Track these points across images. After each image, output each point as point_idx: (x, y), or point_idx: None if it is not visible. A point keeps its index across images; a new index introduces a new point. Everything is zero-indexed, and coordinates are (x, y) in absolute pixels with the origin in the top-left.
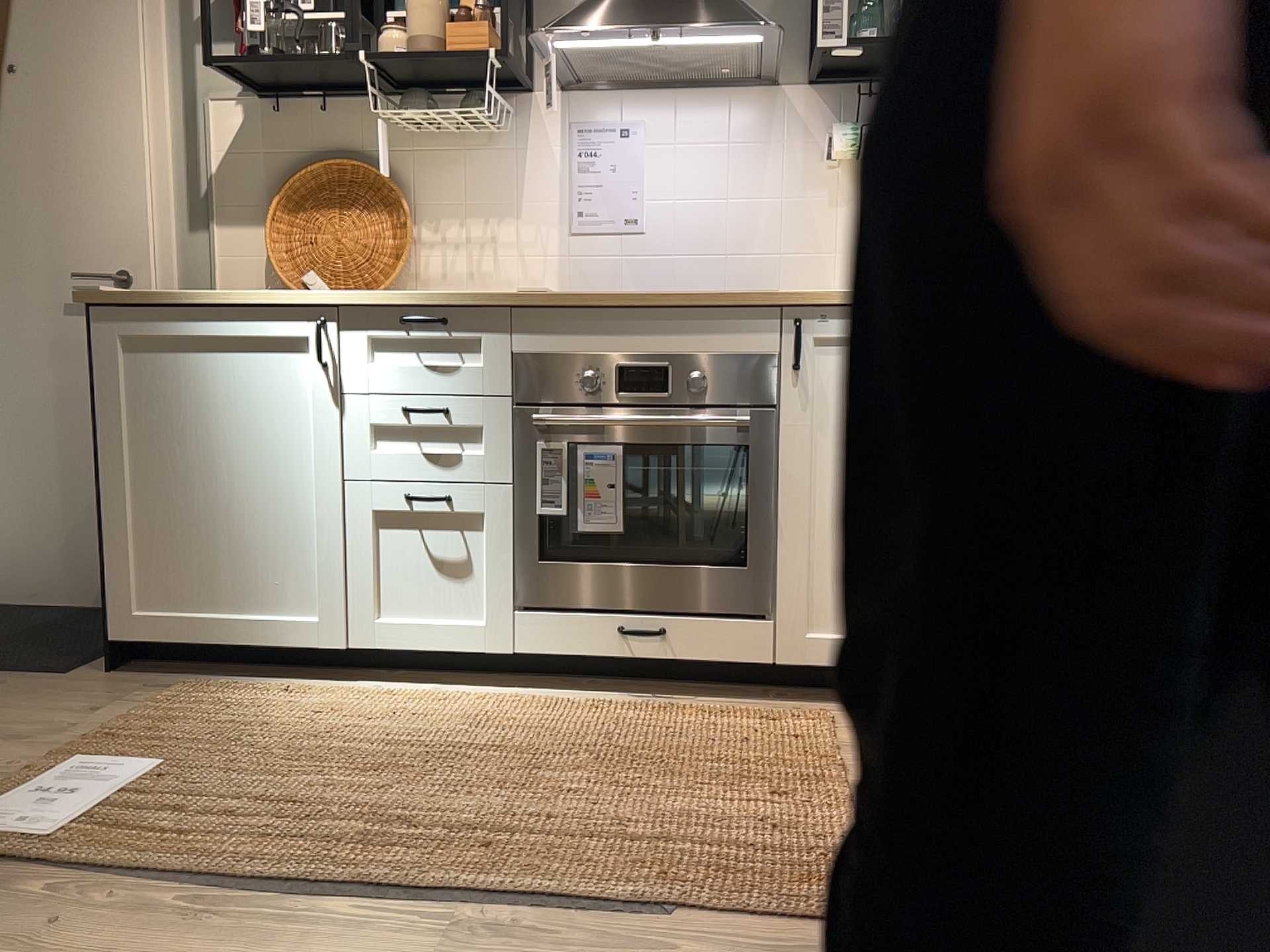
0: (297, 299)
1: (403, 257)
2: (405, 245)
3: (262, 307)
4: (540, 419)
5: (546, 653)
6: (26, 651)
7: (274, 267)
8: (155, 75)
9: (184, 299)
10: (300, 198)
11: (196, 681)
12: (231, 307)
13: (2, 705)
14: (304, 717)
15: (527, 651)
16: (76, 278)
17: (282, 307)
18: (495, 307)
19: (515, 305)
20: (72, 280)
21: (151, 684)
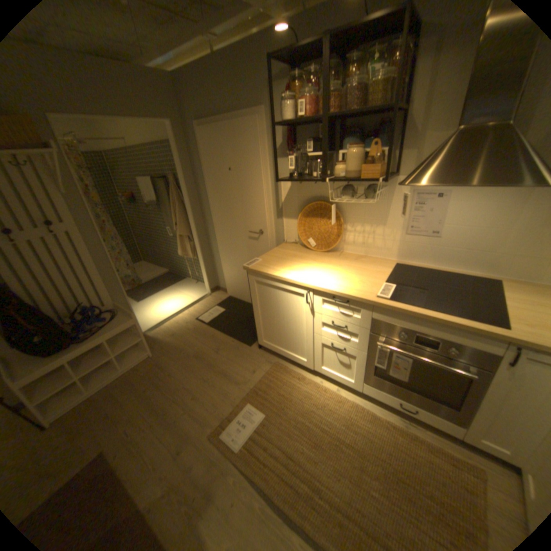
0: (300, 283)
1: (340, 238)
2: (341, 234)
3: (290, 282)
4: (379, 343)
5: (372, 396)
6: (244, 329)
7: (300, 236)
8: (266, 170)
9: (270, 275)
10: (308, 212)
11: (277, 362)
12: (282, 279)
13: (236, 360)
14: (300, 397)
15: (366, 393)
16: (250, 232)
17: (296, 284)
18: (367, 303)
19: (375, 304)
20: (249, 232)
21: (267, 358)
